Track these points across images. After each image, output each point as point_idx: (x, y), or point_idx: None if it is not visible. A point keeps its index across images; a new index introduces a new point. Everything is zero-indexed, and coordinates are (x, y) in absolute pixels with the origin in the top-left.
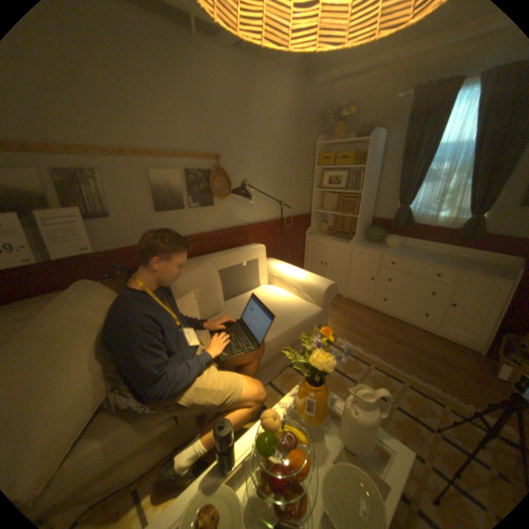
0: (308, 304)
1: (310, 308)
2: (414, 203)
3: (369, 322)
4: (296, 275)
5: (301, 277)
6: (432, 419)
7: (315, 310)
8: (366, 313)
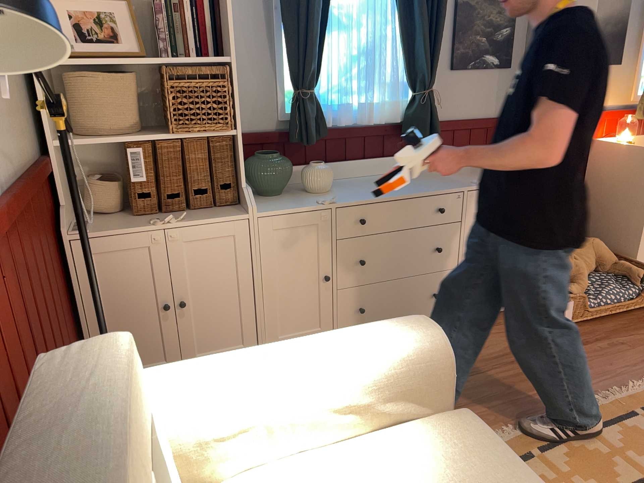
0: (430, 428)
1: (460, 434)
2: (317, 82)
3: None
4: (314, 369)
5: (340, 362)
6: None
7: (478, 429)
8: None
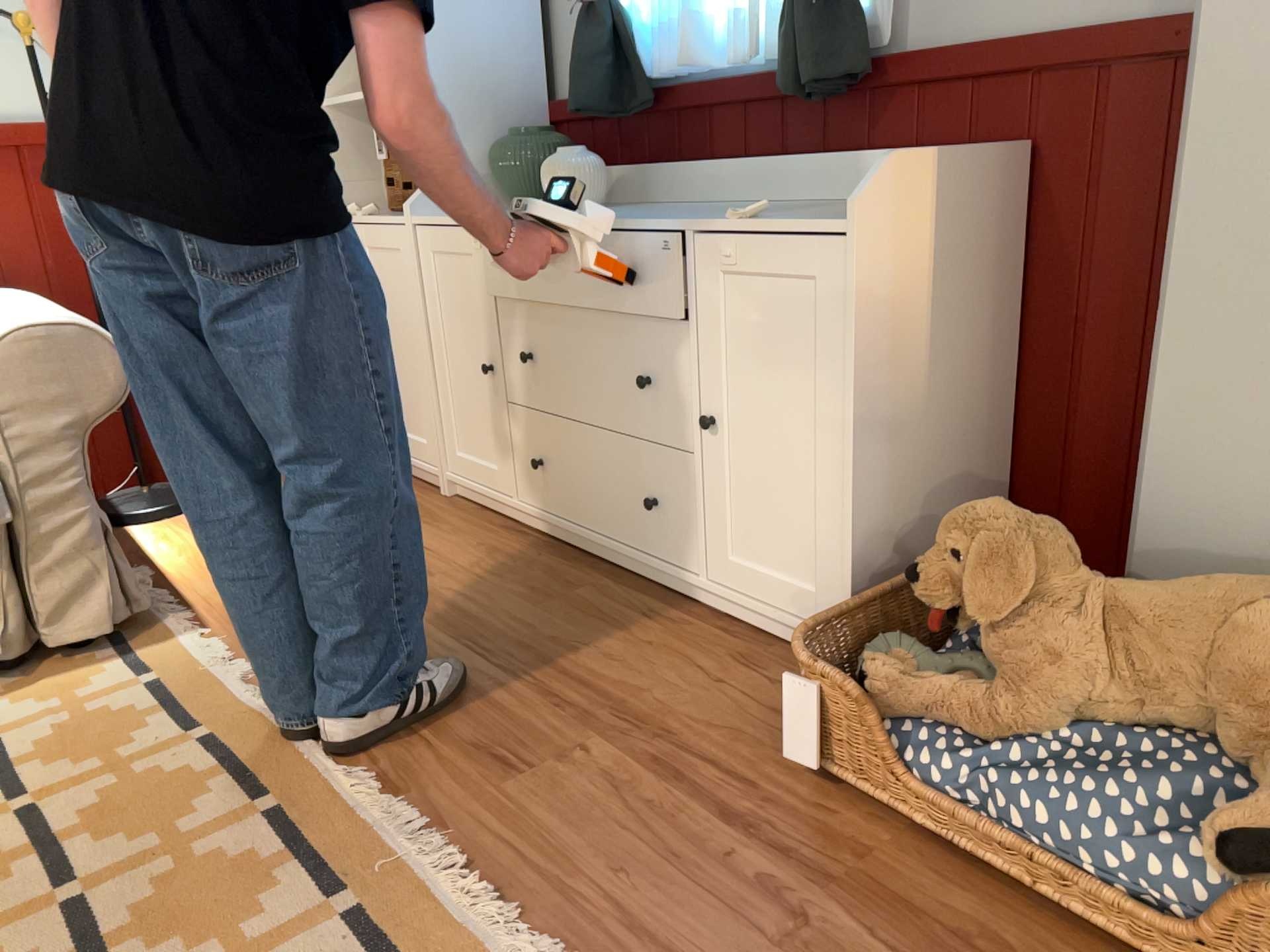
0: None
1: None
2: None
3: (445, 570)
4: None
5: None
6: (187, 949)
7: None
8: (477, 540)
